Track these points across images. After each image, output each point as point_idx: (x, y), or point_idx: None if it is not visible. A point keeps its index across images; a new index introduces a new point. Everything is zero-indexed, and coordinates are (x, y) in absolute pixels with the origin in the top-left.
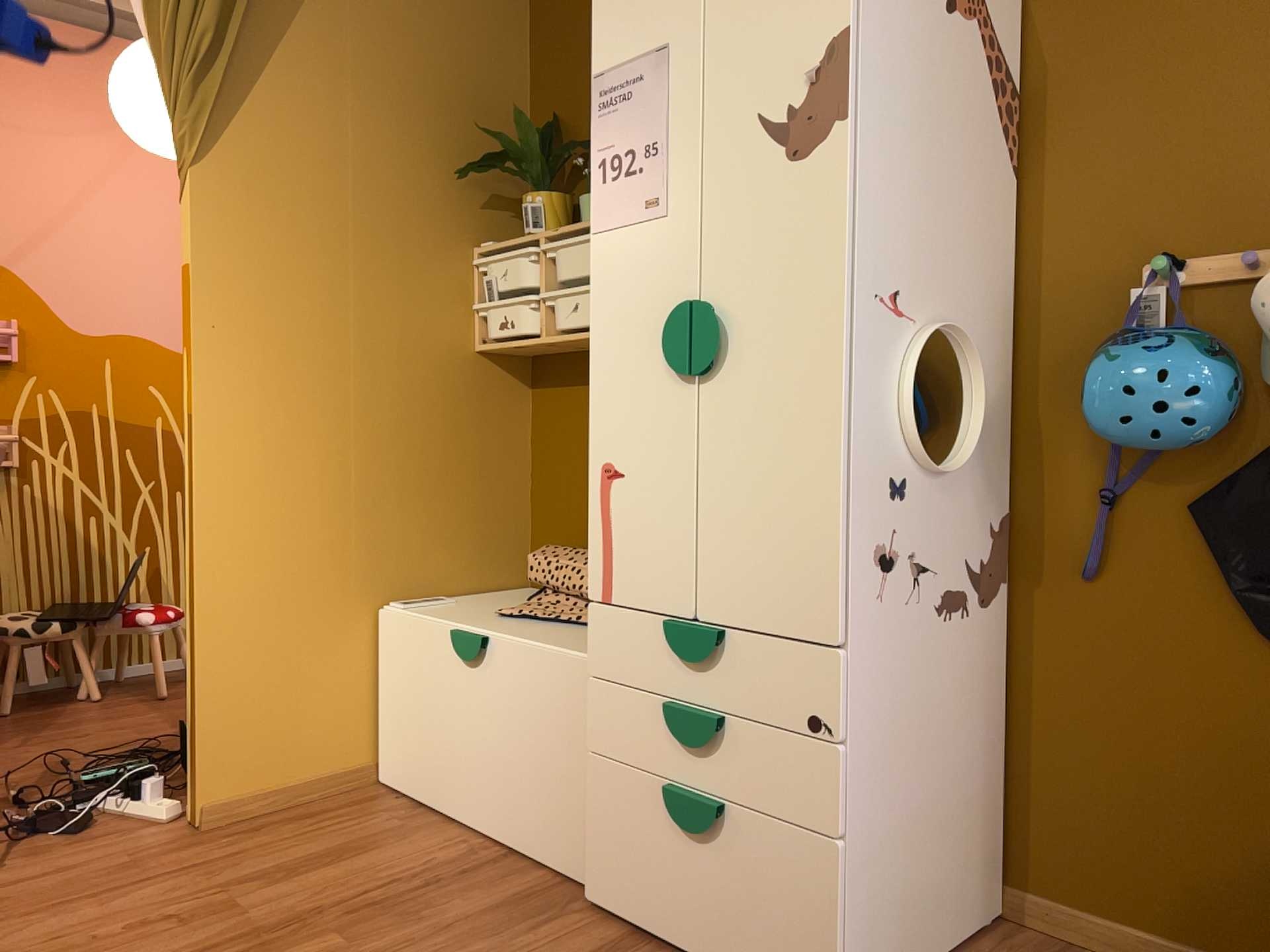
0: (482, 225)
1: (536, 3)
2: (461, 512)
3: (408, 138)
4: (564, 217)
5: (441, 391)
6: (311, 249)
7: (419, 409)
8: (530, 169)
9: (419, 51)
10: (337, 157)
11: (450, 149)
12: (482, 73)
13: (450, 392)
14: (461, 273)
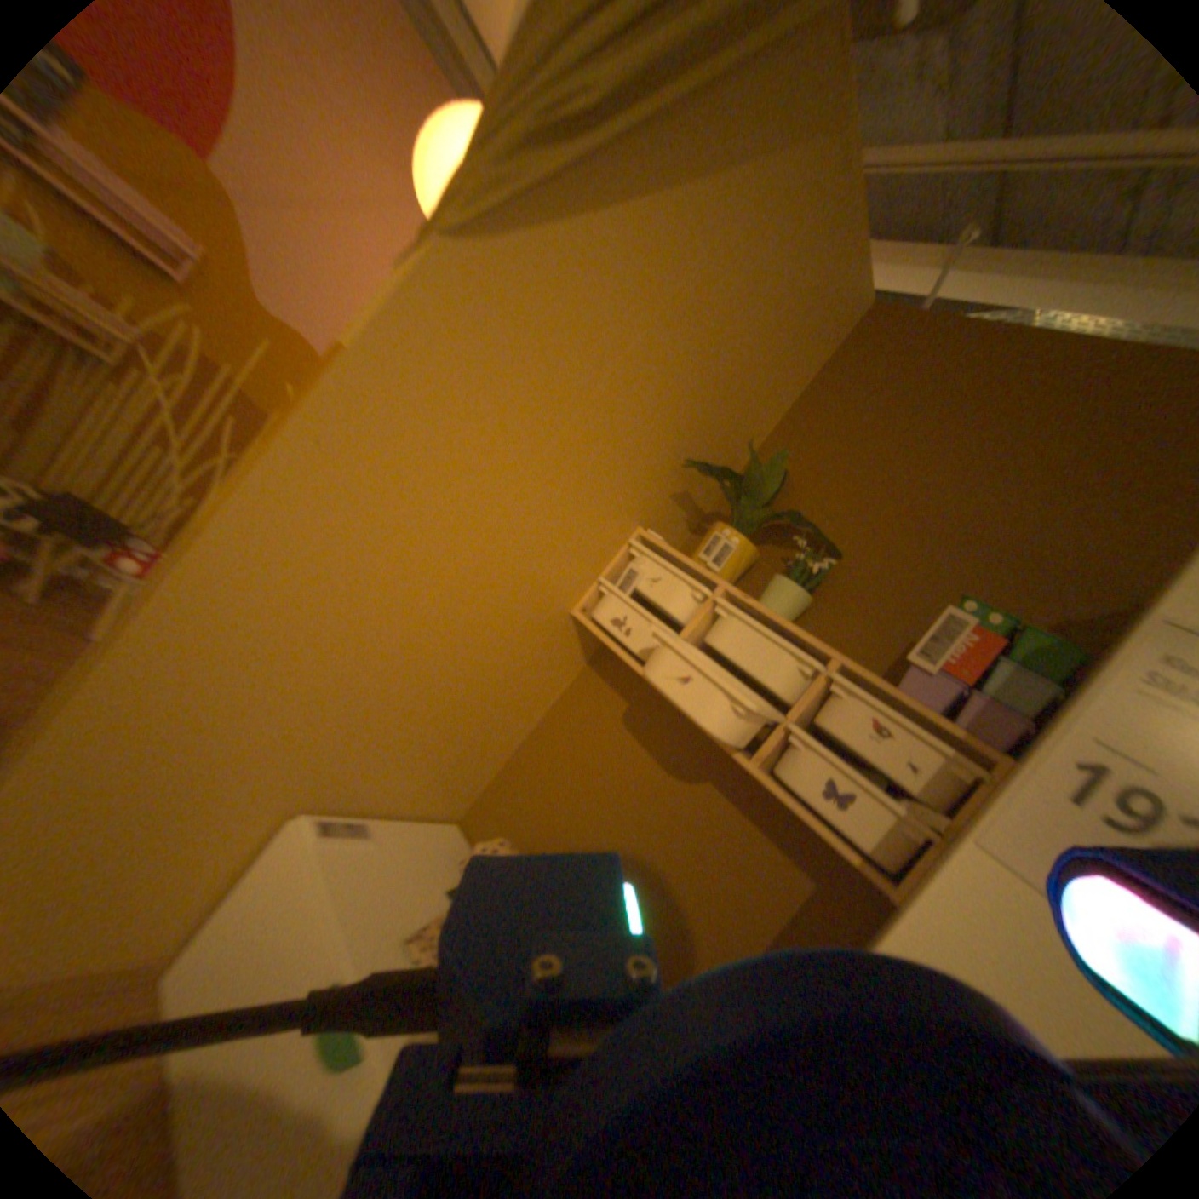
0: (660, 514)
1: (838, 365)
2: (453, 748)
3: (670, 397)
4: (742, 572)
5: (517, 638)
6: (505, 437)
7: (486, 645)
8: (748, 510)
9: (739, 326)
10: (601, 364)
11: (690, 433)
12: (761, 387)
13: (524, 642)
14: (614, 545)
